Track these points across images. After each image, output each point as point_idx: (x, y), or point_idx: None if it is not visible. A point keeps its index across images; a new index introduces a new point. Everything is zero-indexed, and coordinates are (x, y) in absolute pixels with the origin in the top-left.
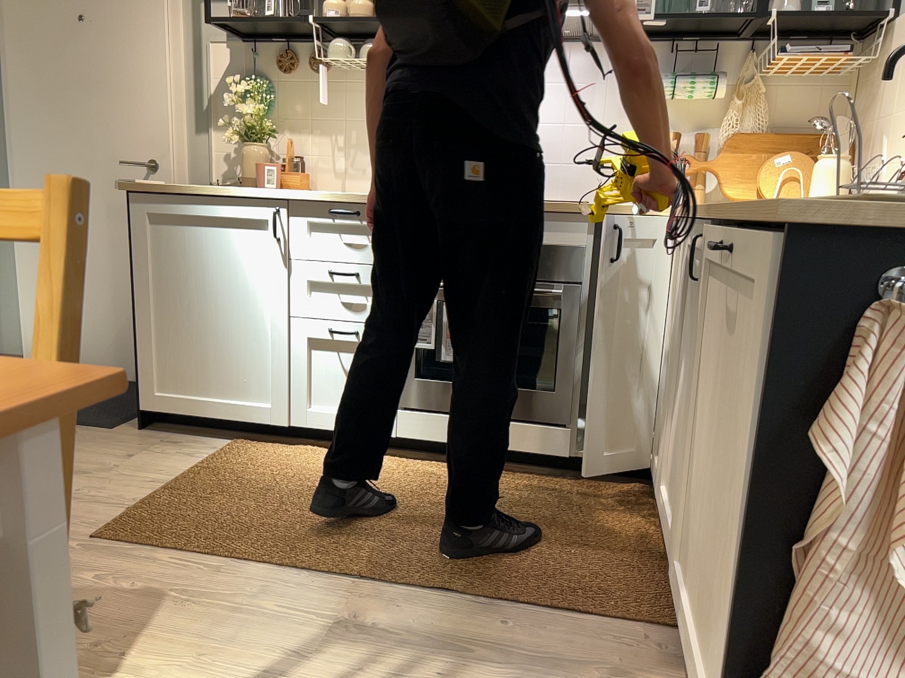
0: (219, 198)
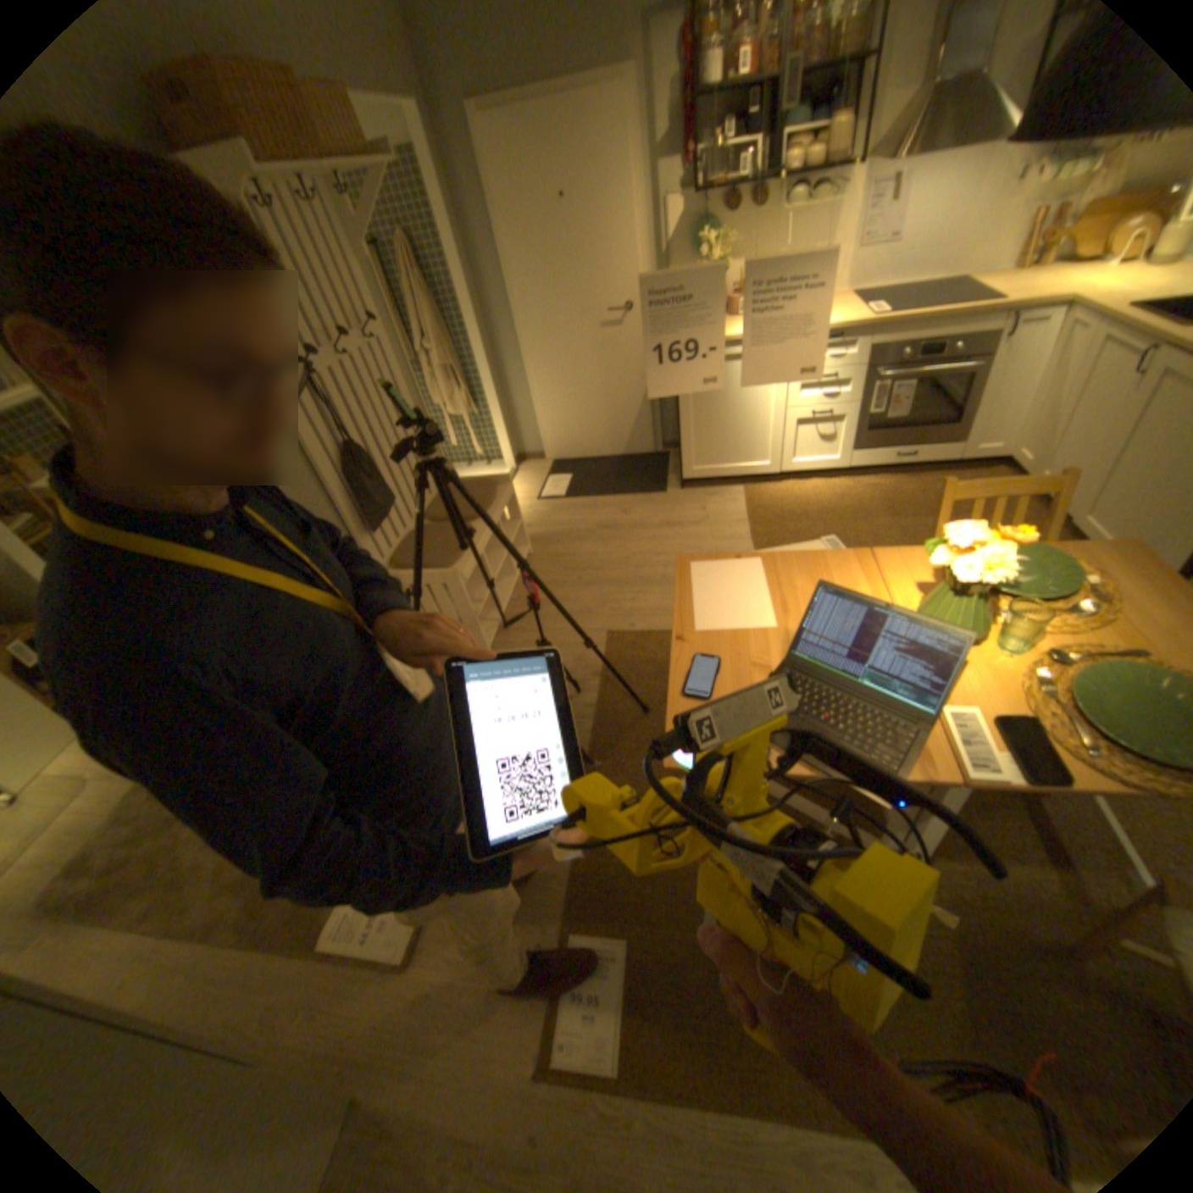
0: (742, 341)
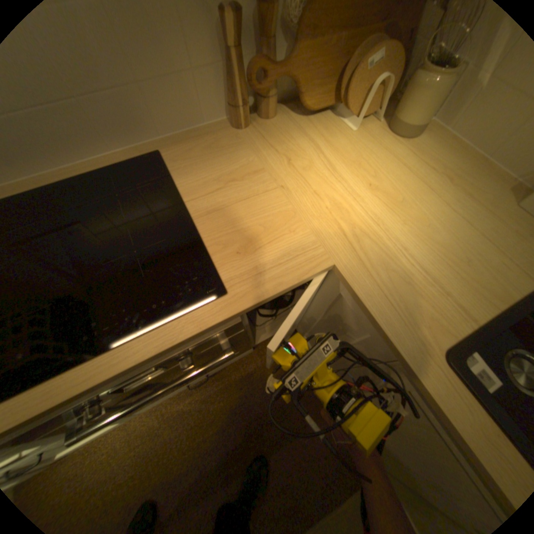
0: None
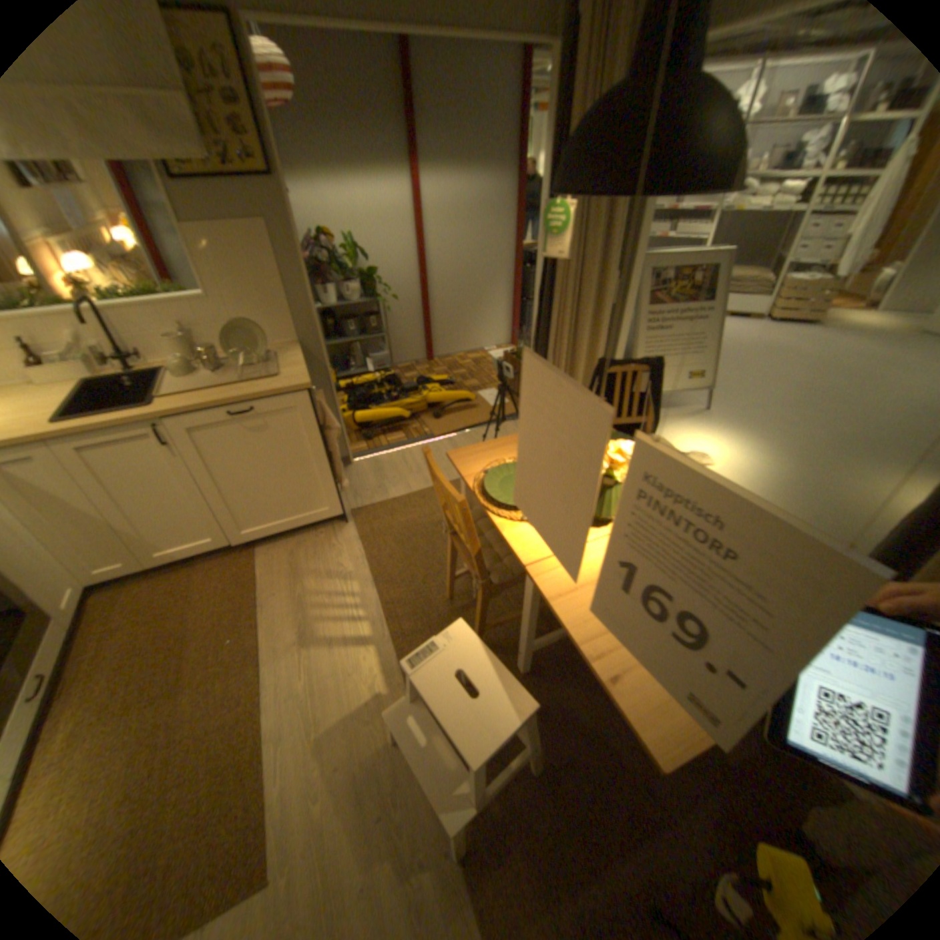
0: None
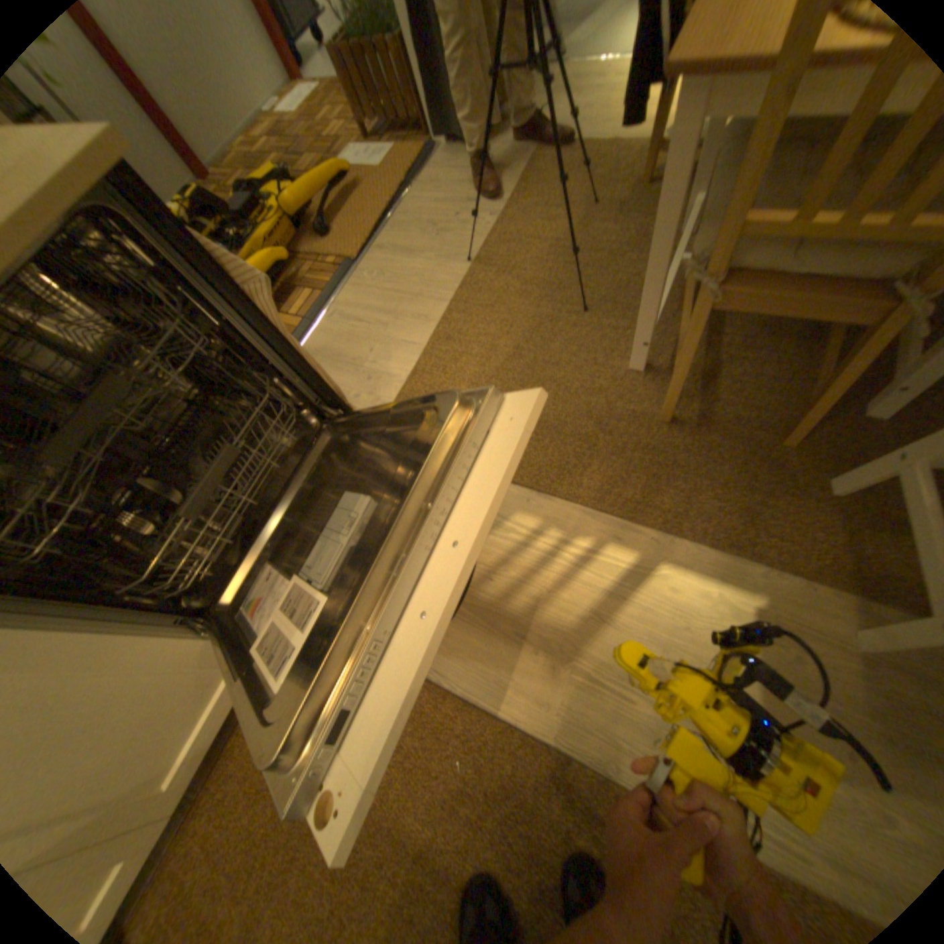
0: None
